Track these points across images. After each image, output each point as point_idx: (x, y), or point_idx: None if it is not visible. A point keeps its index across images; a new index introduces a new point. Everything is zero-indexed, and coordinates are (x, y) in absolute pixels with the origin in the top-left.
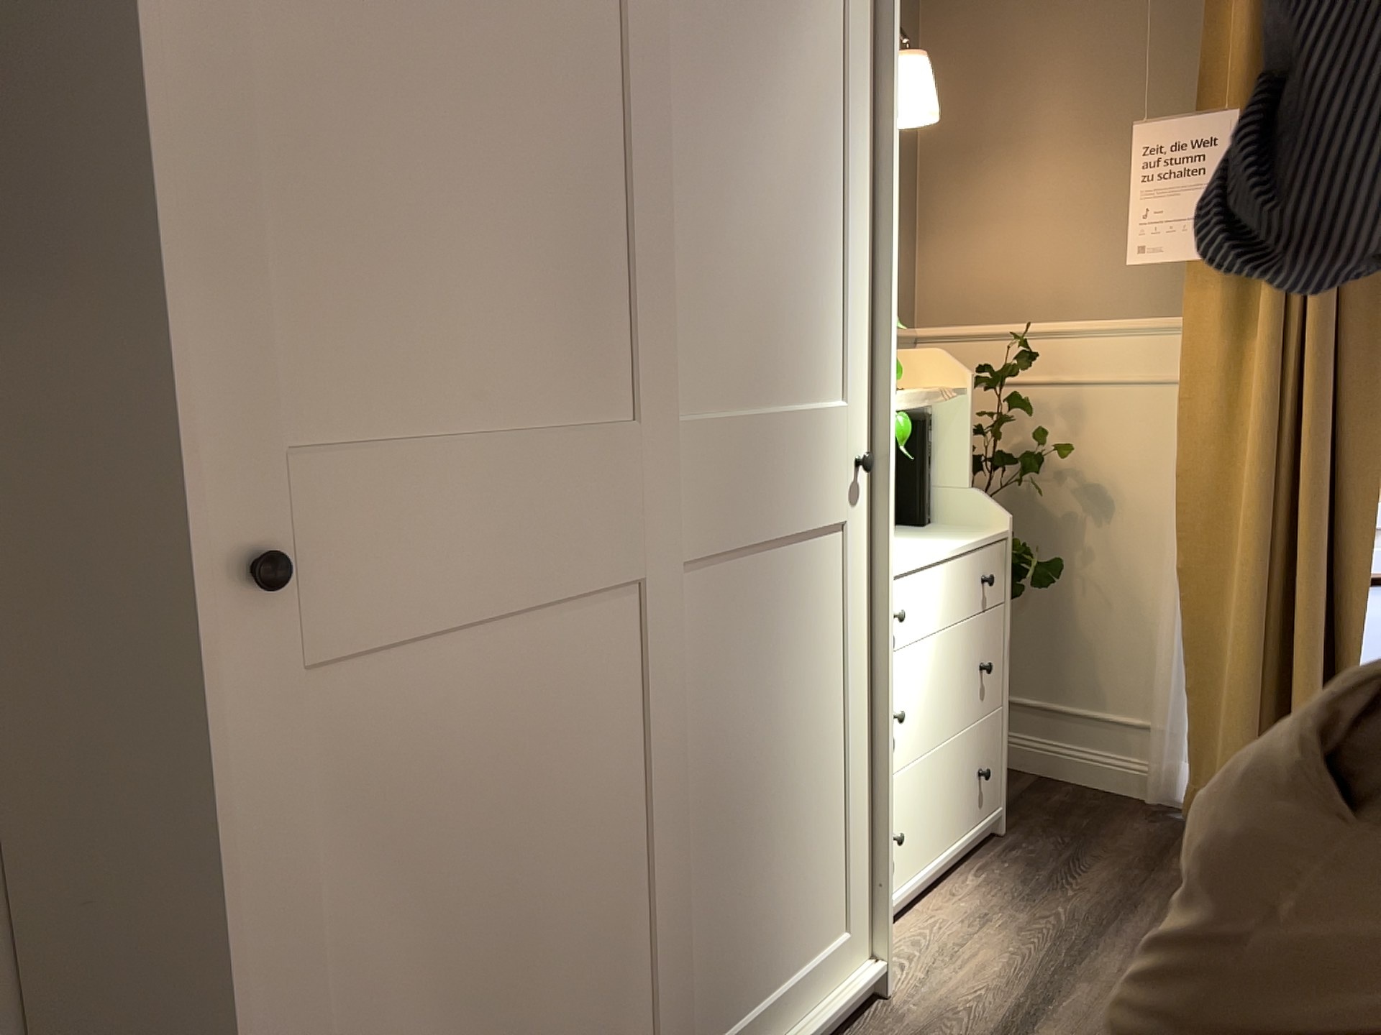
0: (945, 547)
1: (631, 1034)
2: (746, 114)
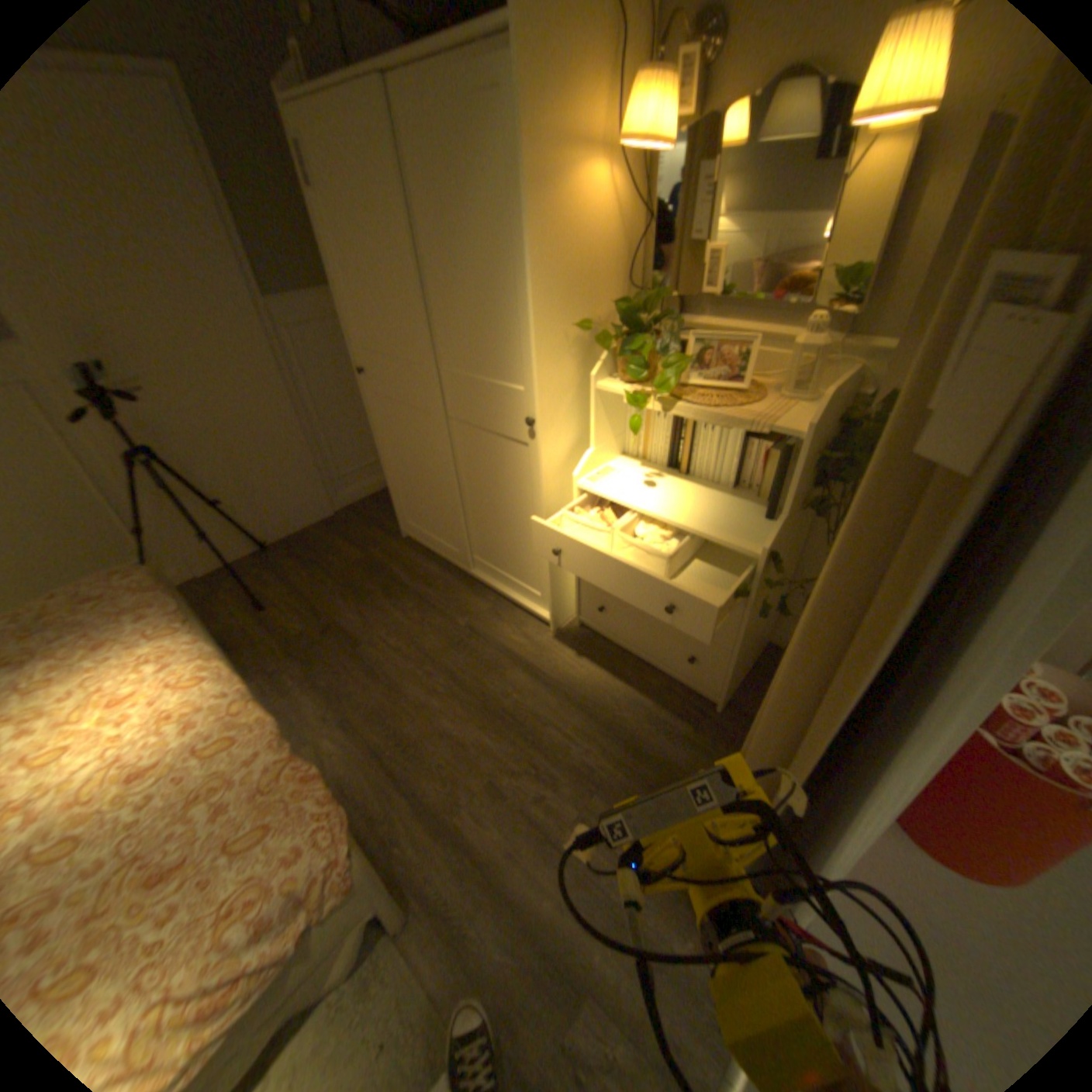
0: (680, 517)
1: (451, 526)
2: (454, 242)
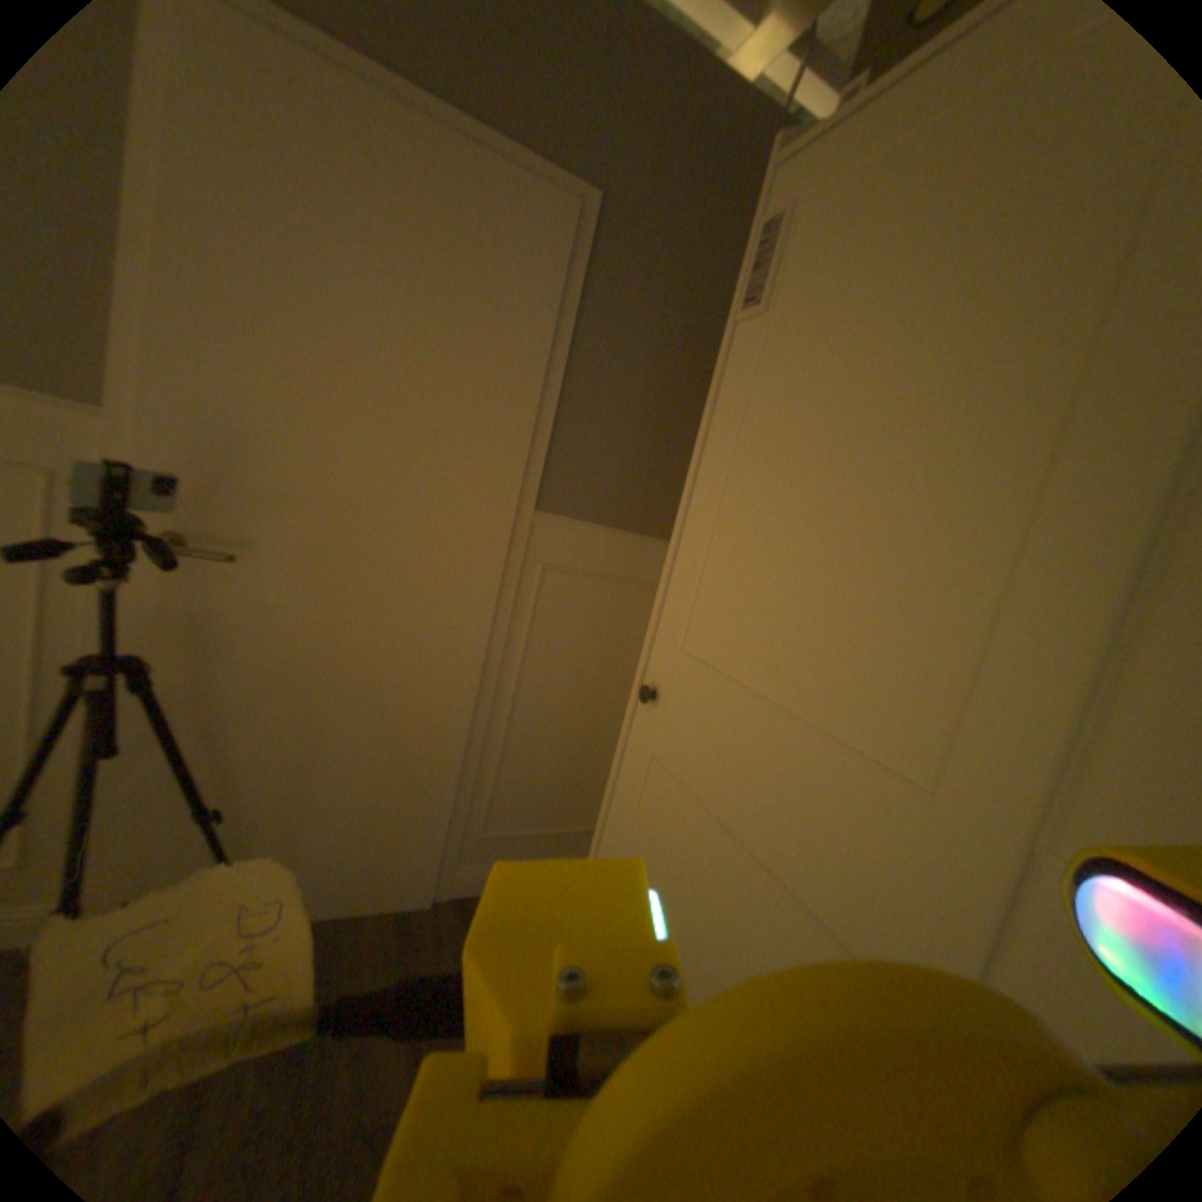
0: None
1: None
2: None
